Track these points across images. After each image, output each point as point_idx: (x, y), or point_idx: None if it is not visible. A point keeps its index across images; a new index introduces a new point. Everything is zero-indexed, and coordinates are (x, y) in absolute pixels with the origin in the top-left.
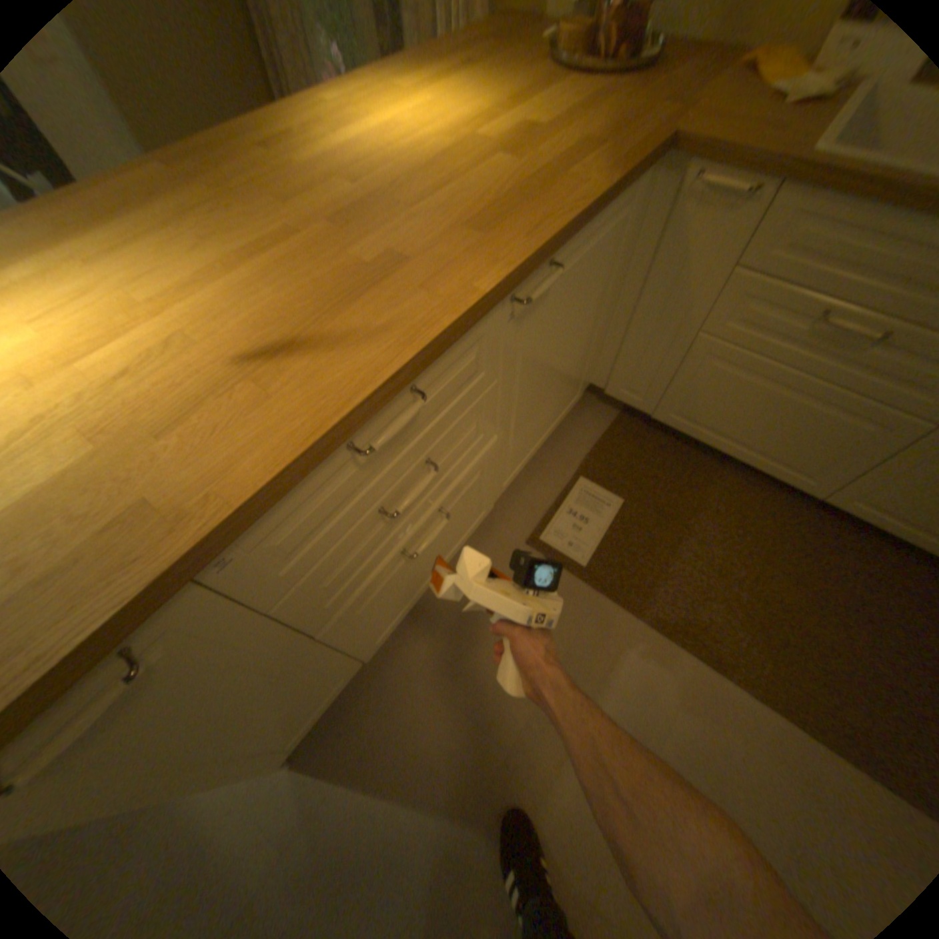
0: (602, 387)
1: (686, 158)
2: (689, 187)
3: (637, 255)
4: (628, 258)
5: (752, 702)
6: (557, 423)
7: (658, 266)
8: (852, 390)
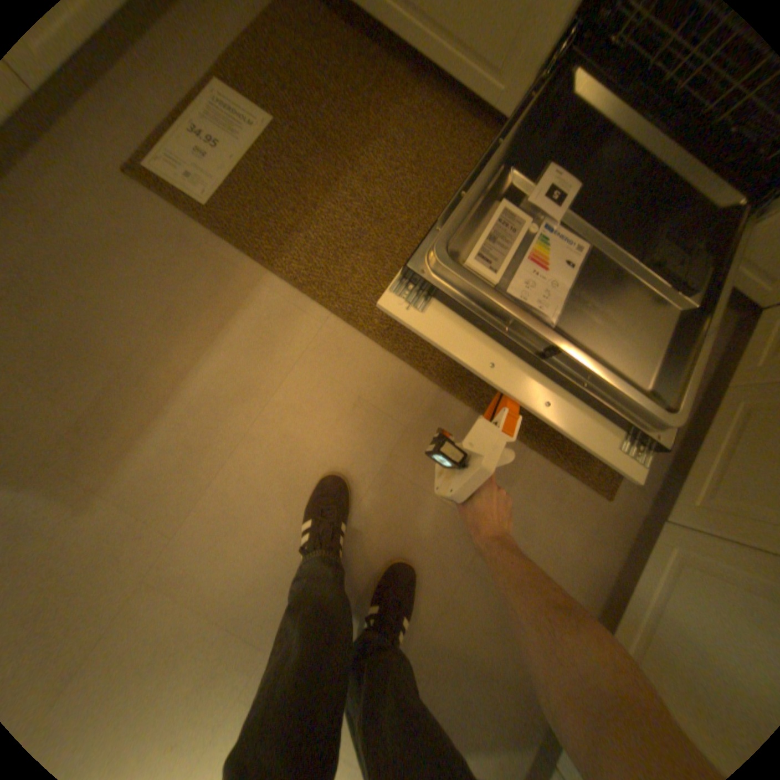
0: None
1: None
2: None
3: None
4: None
5: (377, 351)
6: None
7: None
8: None
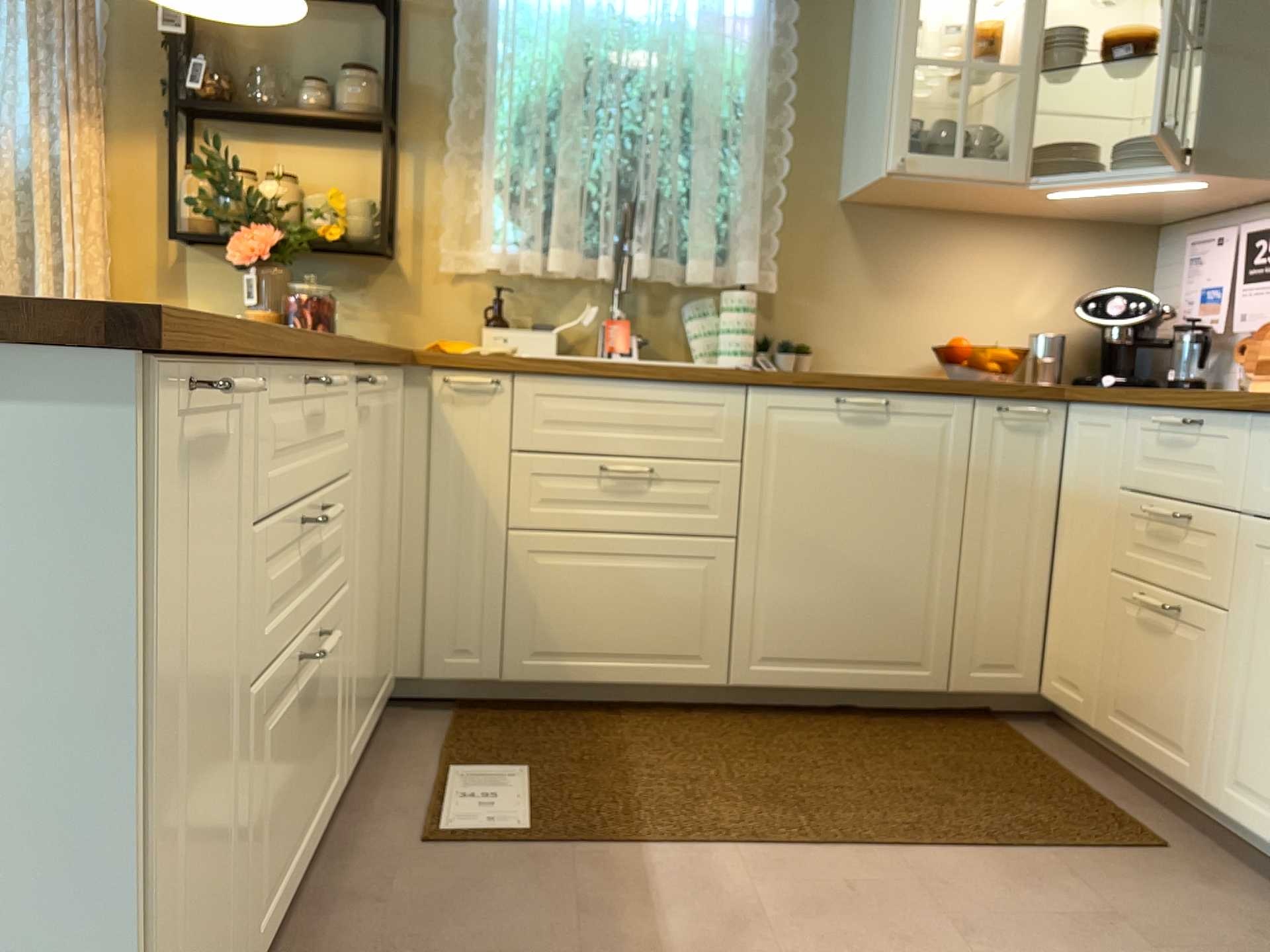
0: (415, 677)
1: (424, 376)
2: (436, 395)
3: (407, 473)
4: (399, 474)
5: (811, 853)
6: (379, 705)
7: (434, 475)
8: (663, 536)
